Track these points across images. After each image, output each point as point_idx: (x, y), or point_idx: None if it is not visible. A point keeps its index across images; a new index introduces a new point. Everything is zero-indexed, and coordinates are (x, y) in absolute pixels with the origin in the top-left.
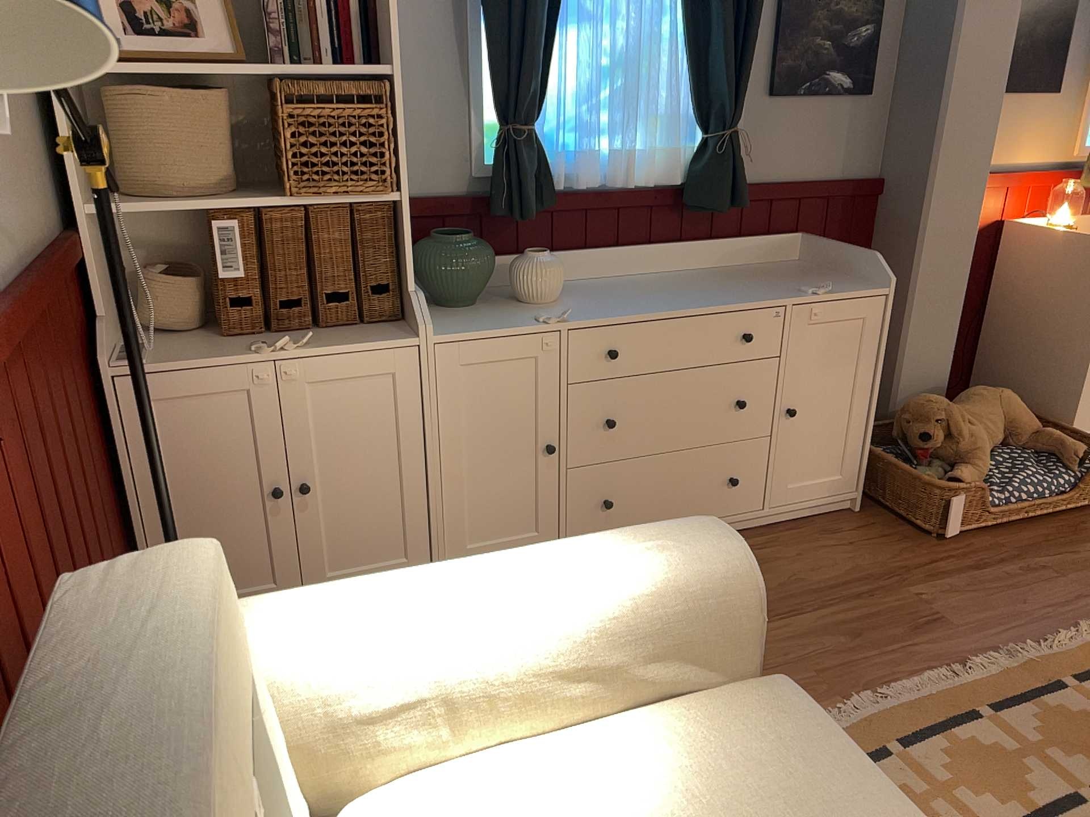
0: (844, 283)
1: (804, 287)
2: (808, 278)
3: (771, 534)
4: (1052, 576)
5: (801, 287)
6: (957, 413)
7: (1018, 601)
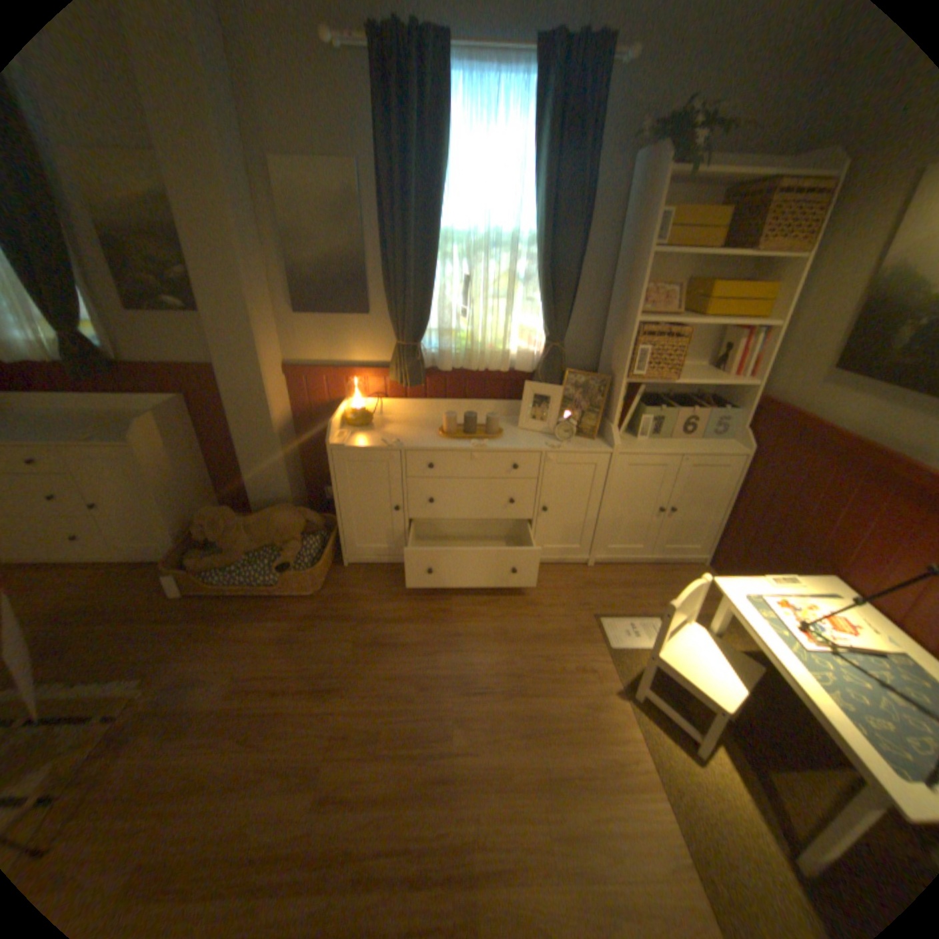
0: (123, 435)
1: (83, 436)
2: (126, 428)
3: (113, 570)
4: (179, 642)
5: (90, 435)
6: (217, 523)
7: (124, 654)
